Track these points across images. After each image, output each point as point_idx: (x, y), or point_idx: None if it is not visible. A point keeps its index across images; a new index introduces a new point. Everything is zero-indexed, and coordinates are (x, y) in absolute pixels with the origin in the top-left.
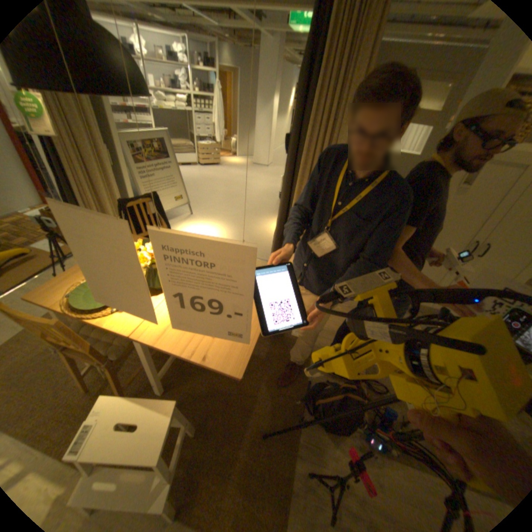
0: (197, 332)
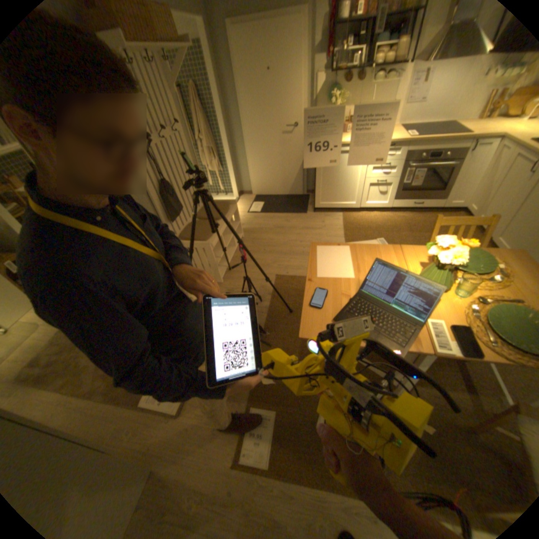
0: (356, 257)
